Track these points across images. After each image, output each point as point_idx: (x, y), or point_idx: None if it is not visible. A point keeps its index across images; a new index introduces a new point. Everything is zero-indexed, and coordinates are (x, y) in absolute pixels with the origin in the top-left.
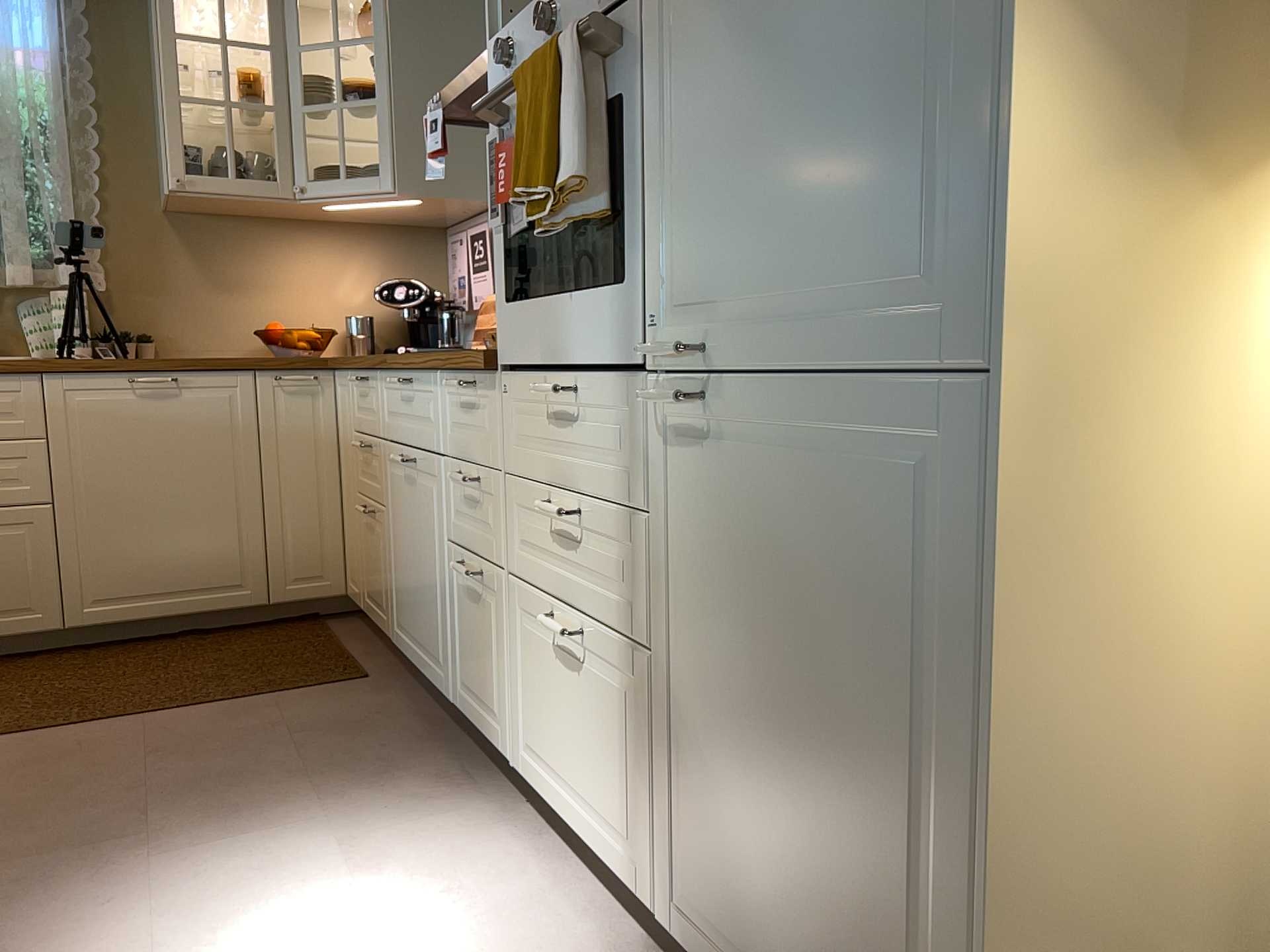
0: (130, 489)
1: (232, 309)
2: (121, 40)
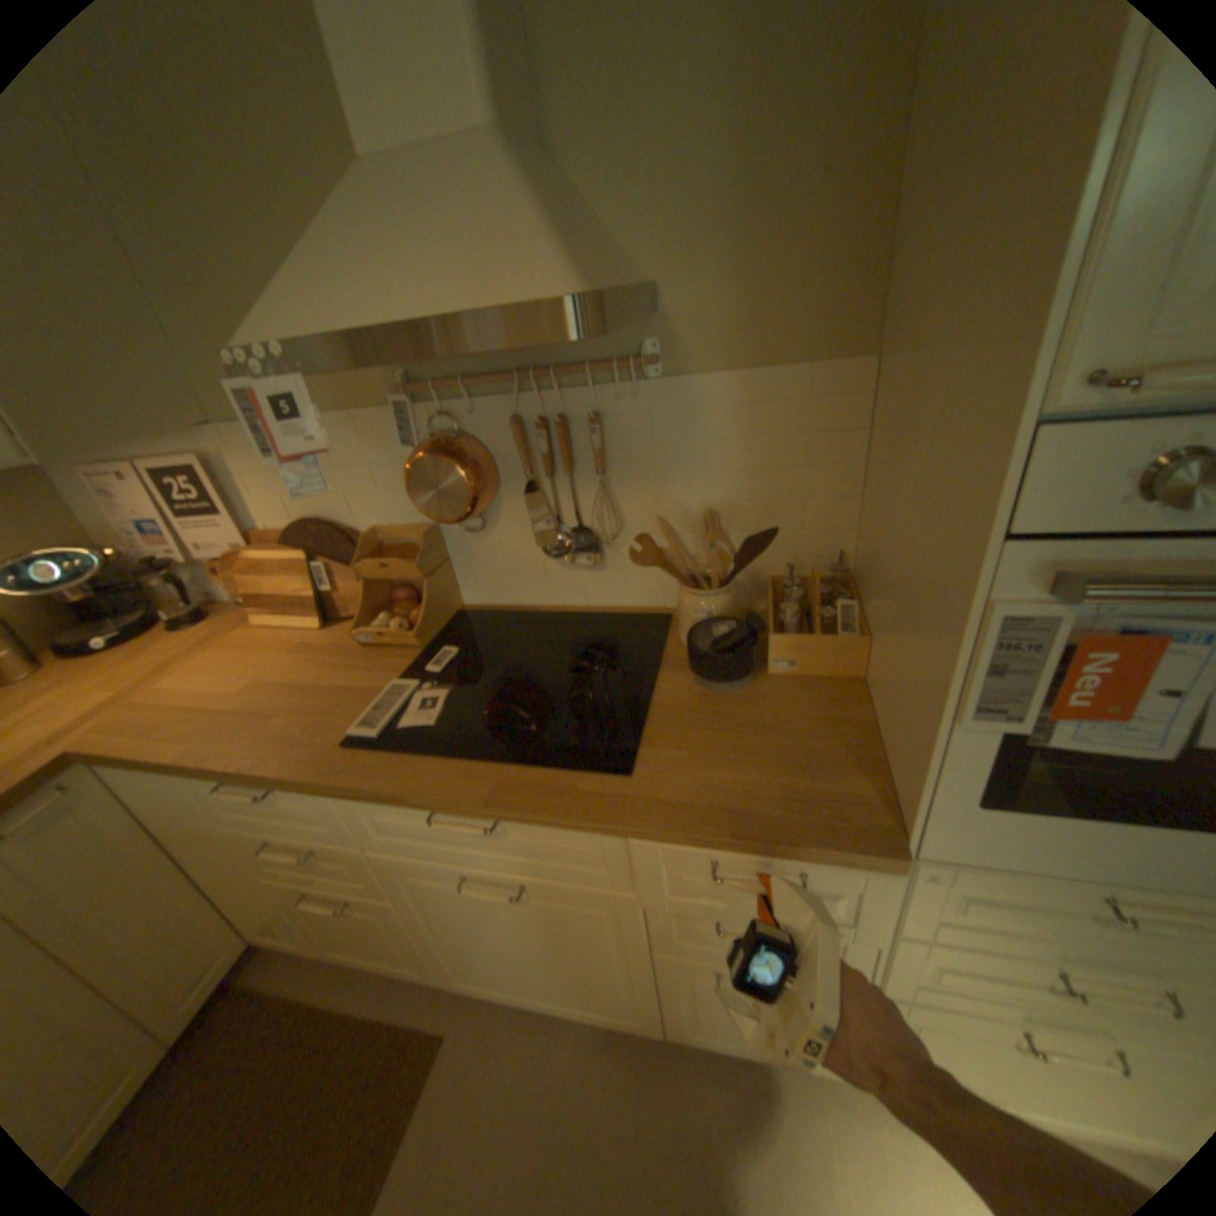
0: None
1: None
2: None
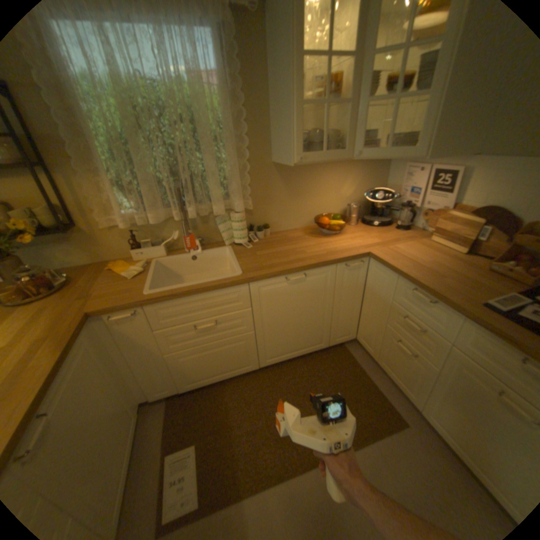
0: (284, 319)
1: (299, 206)
2: (253, 54)
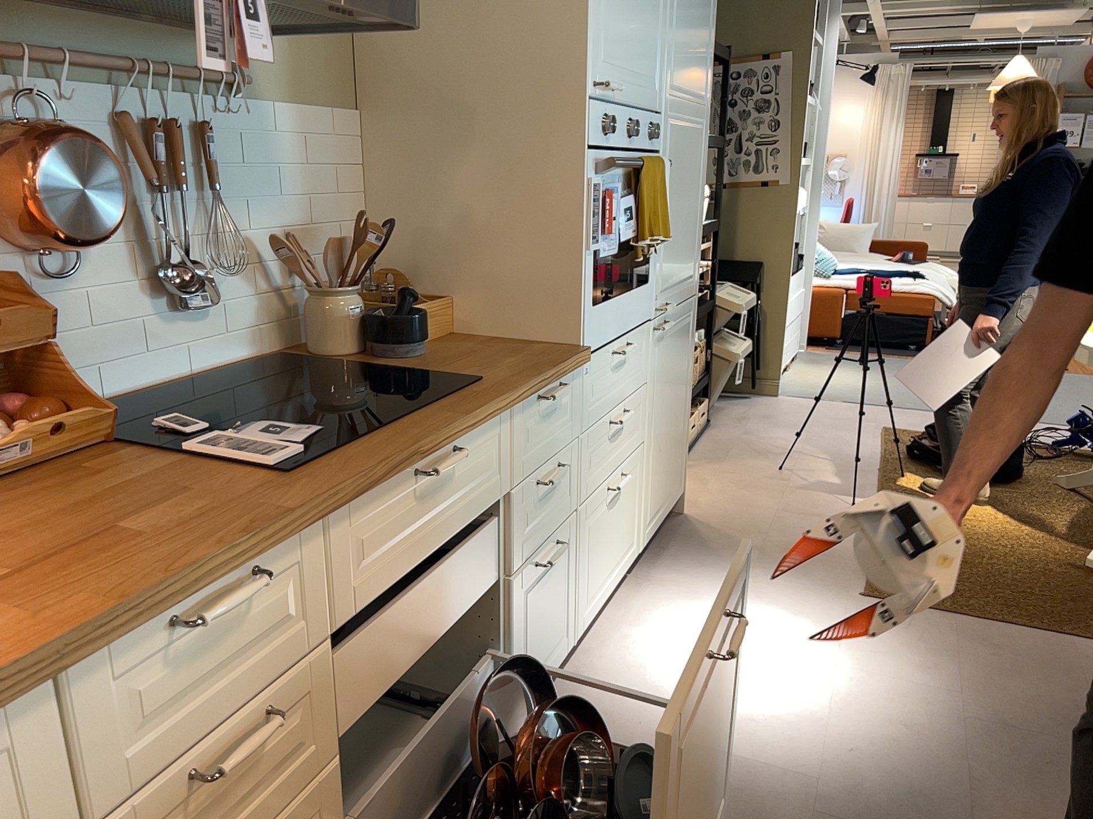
0: None
1: None
2: None
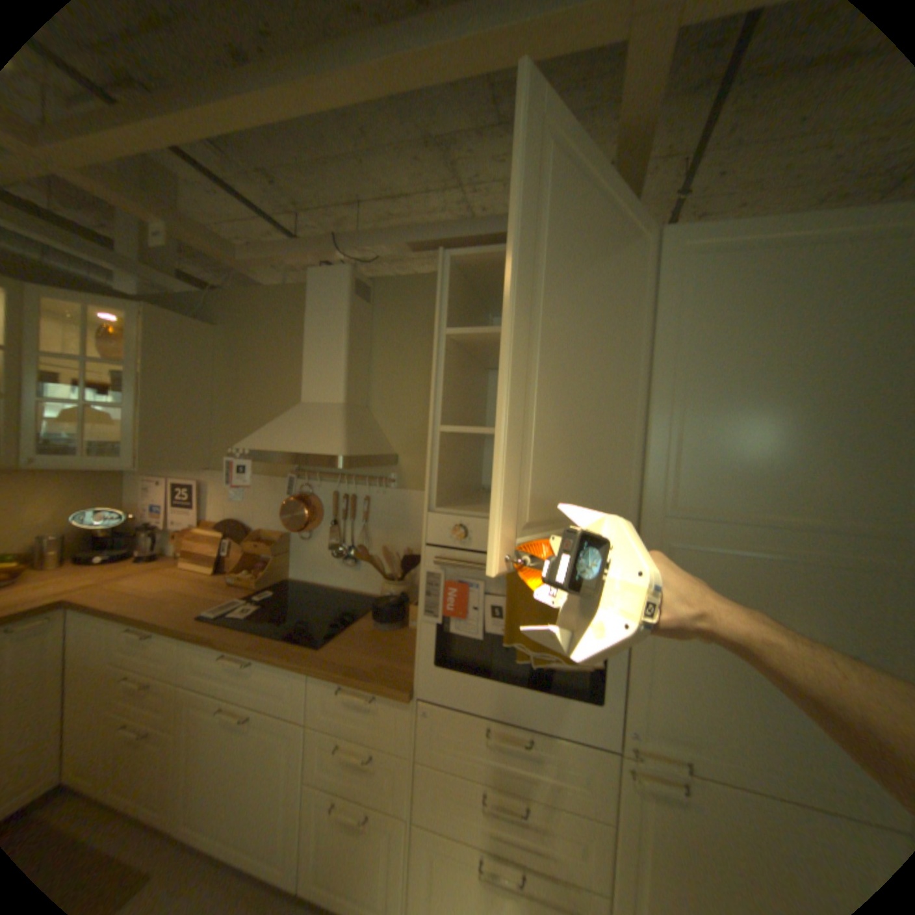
0: None
1: None
2: None
